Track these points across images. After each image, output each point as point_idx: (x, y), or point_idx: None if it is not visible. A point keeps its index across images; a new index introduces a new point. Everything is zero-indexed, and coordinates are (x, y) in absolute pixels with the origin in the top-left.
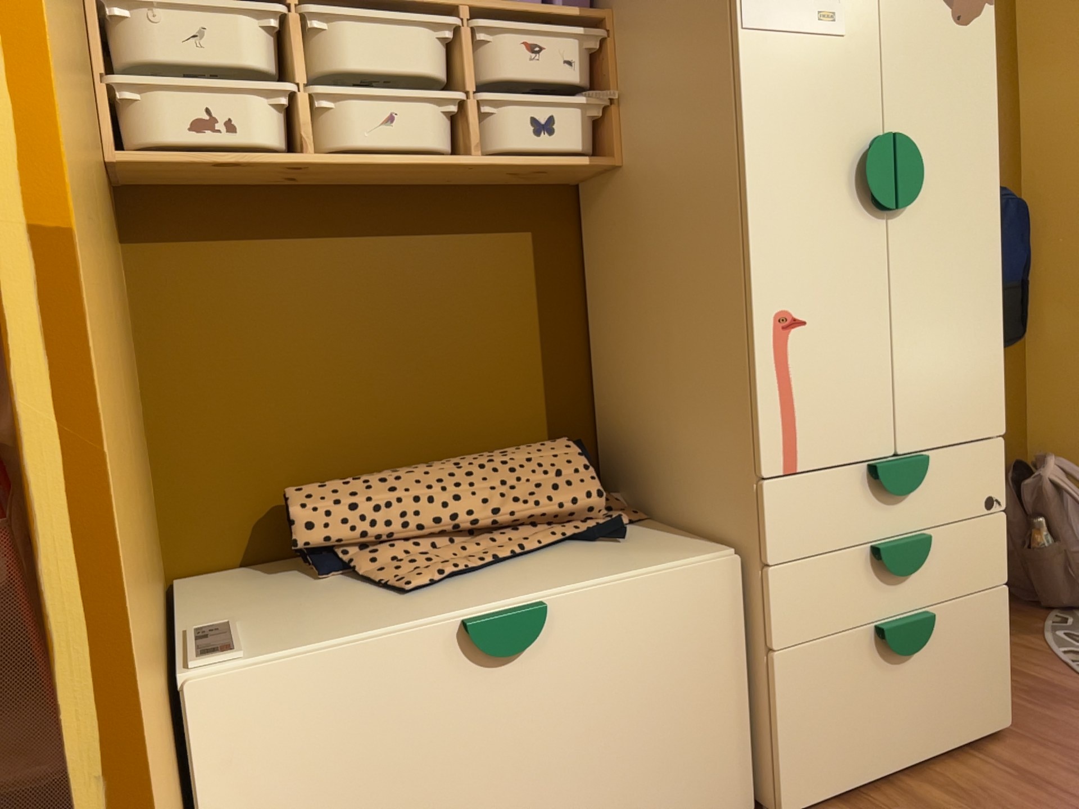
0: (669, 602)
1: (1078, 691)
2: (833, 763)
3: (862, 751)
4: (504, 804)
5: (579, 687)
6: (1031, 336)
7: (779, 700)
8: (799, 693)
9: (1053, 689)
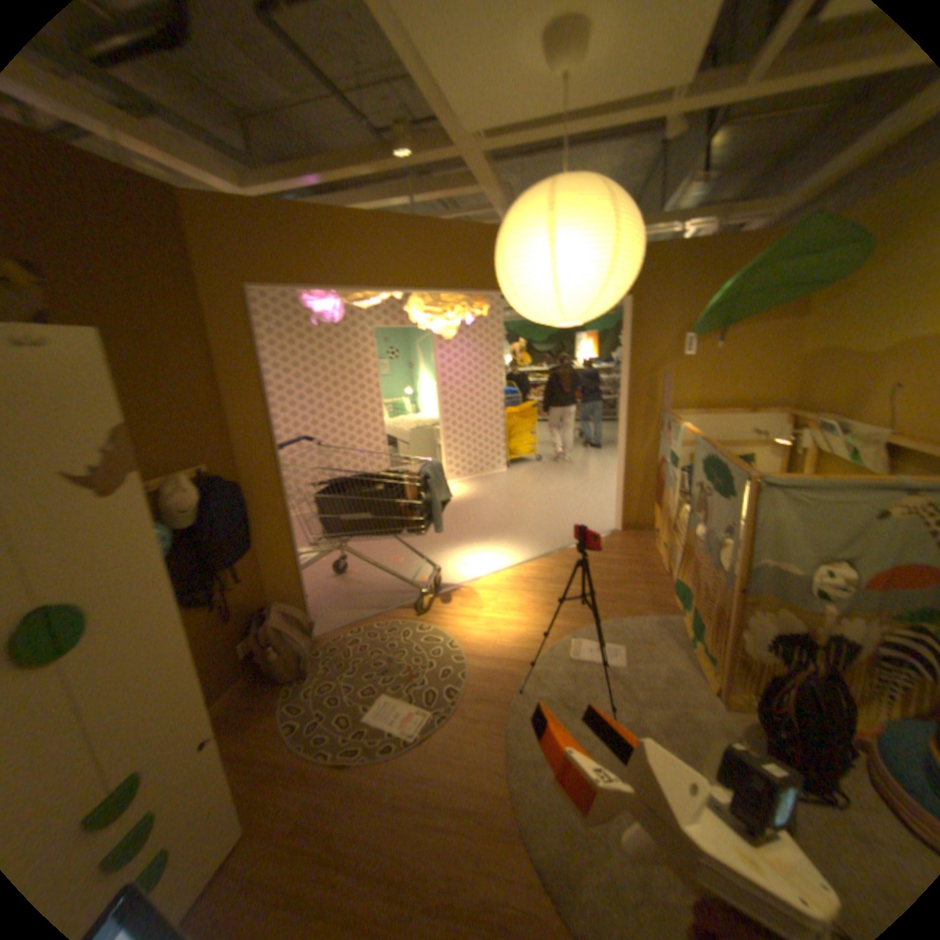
0: None
1: (283, 769)
2: None
3: None
4: None
5: None
6: (259, 544)
7: None
8: None
9: (270, 776)
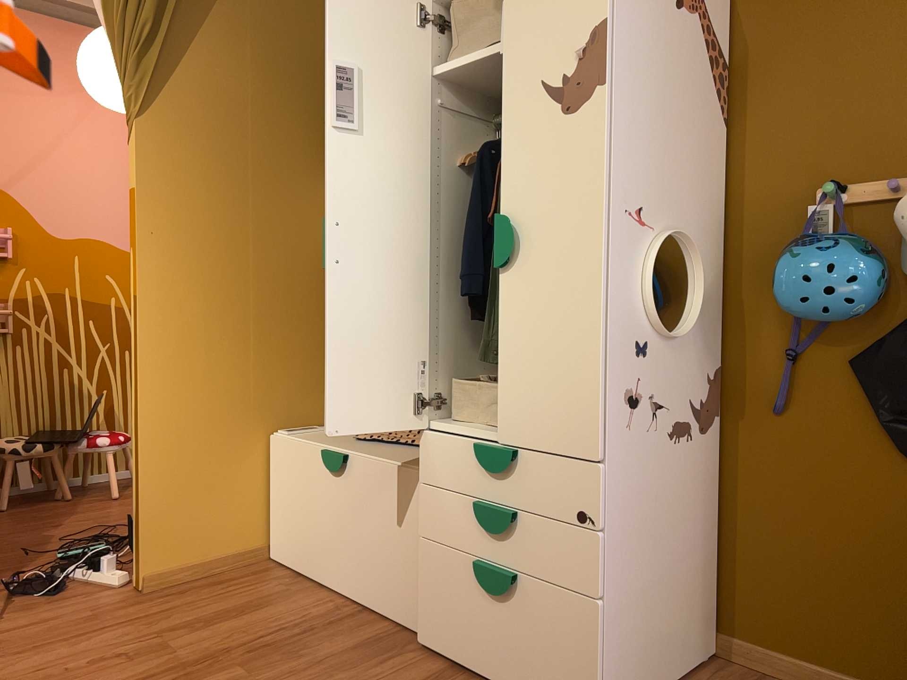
0: (392, 482)
1: None
2: (445, 634)
3: (464, 643)
4: (332, 539)
5: (357, 503)
6: None
7: (418, 567)
8: (428, 571)
9: None
